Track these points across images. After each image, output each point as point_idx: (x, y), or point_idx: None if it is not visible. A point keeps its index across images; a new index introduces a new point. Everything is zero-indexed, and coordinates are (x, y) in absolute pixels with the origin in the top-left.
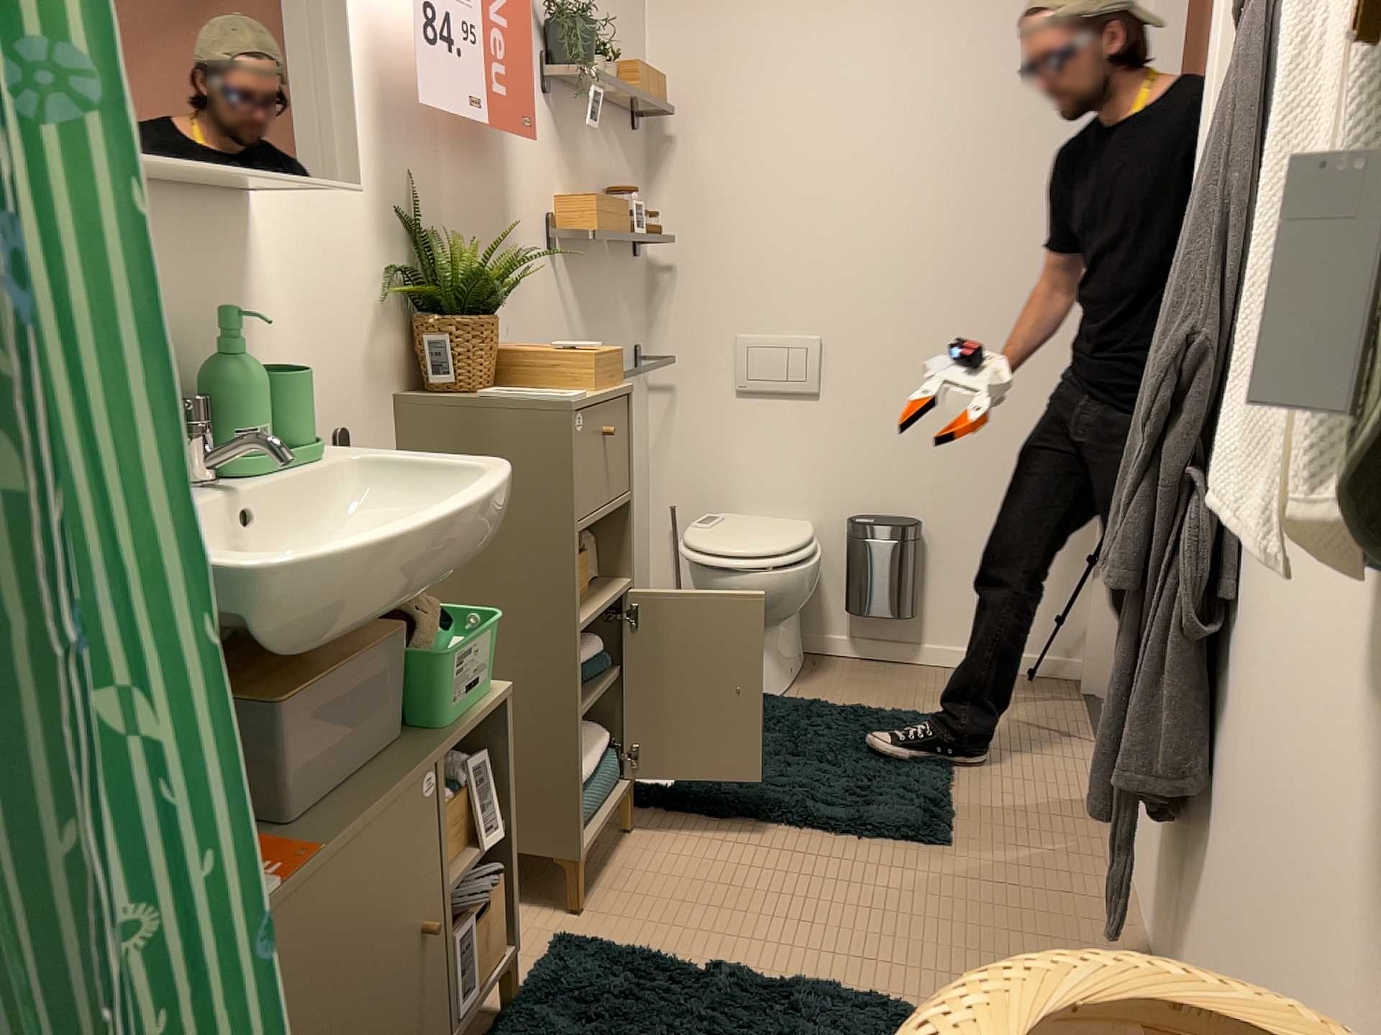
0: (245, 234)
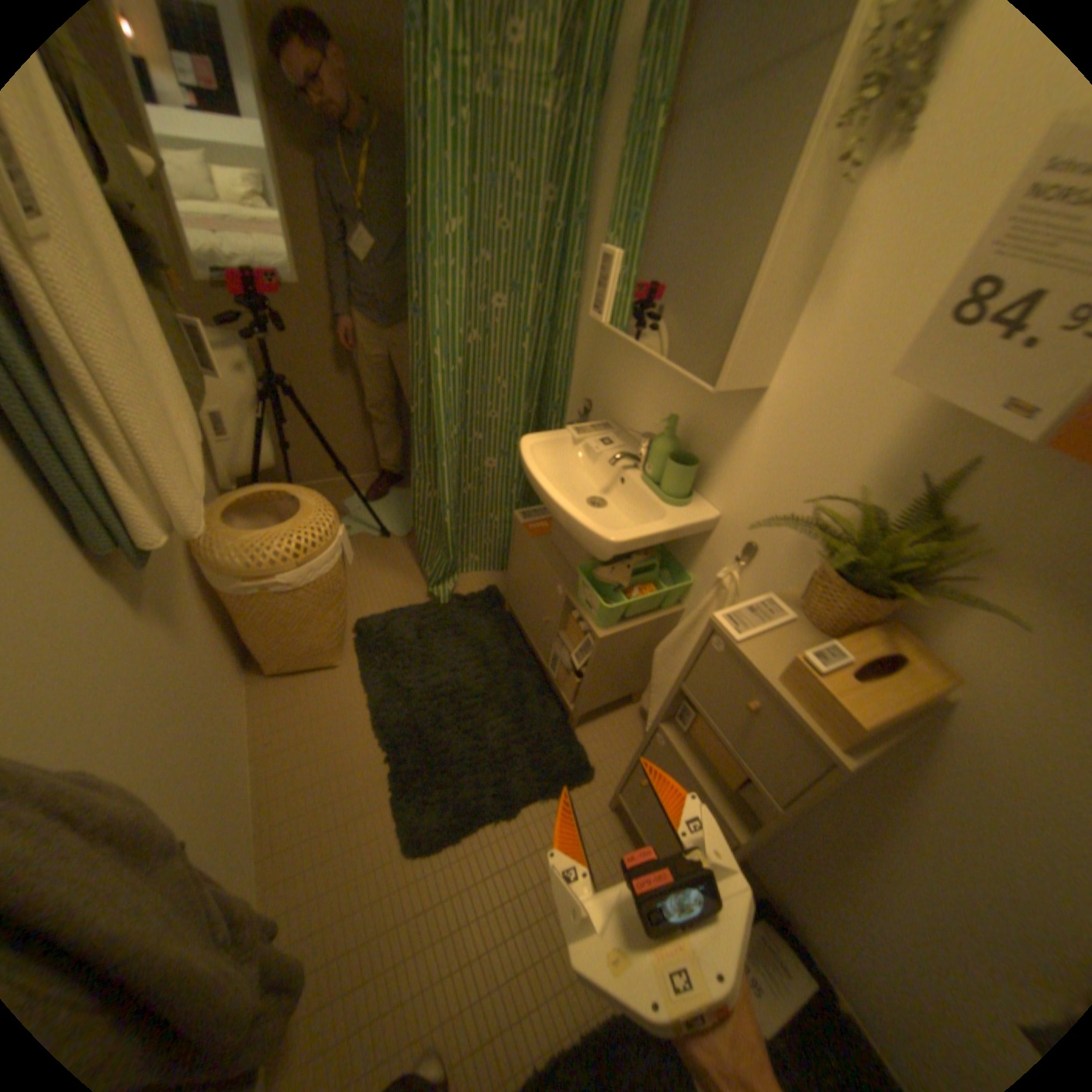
0: (746, 399)
